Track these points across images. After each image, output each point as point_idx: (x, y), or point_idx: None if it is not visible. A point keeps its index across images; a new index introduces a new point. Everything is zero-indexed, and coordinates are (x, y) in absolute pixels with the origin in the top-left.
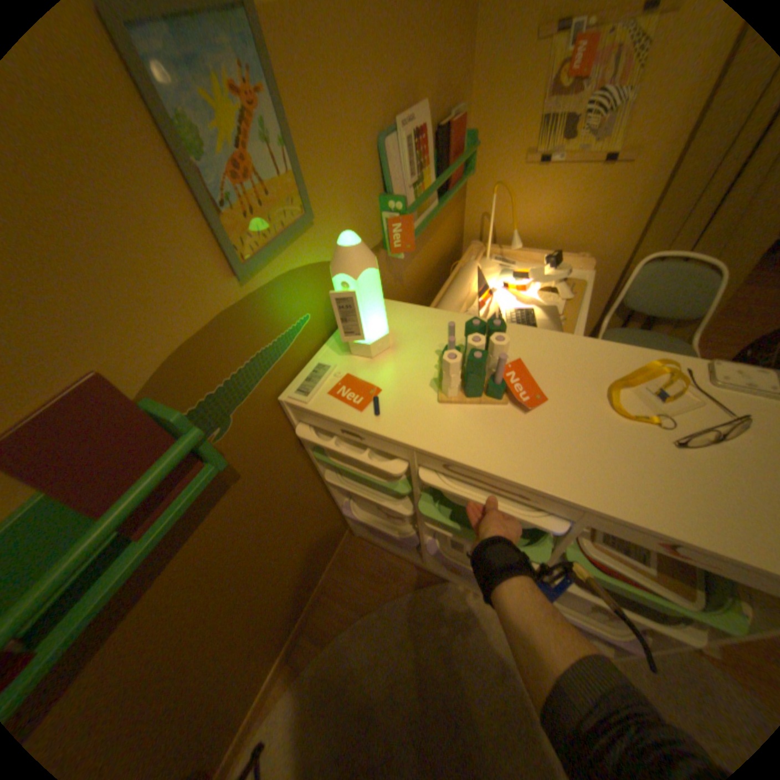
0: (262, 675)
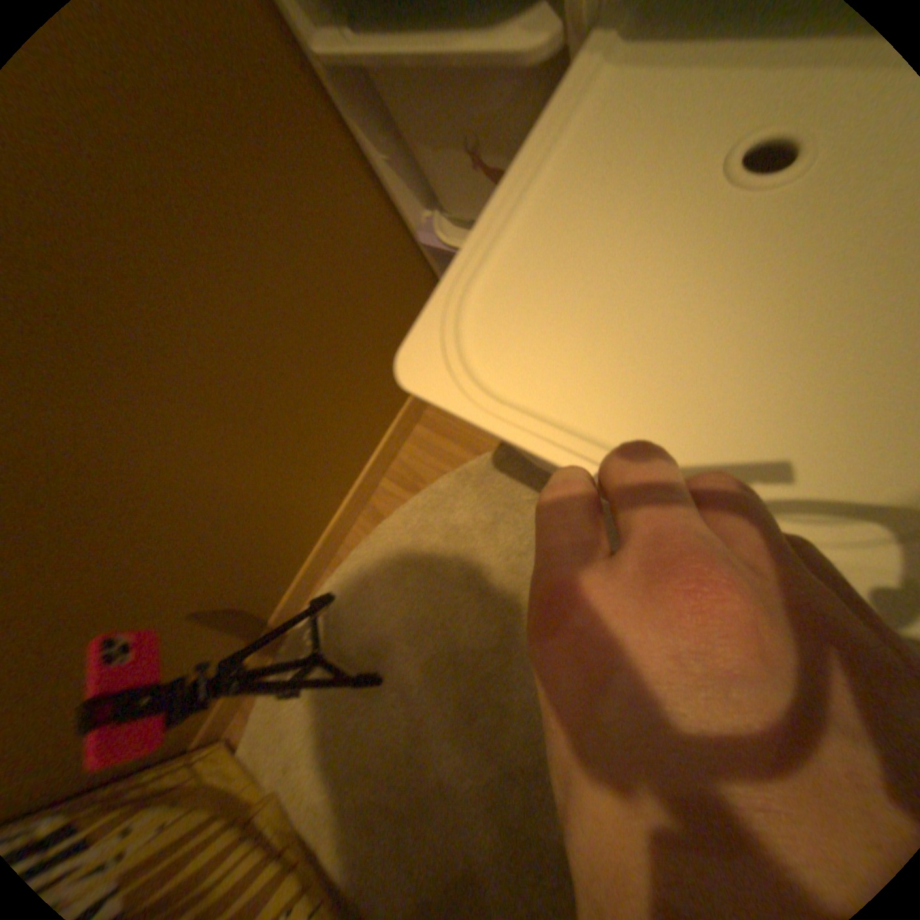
0: (318, 518)
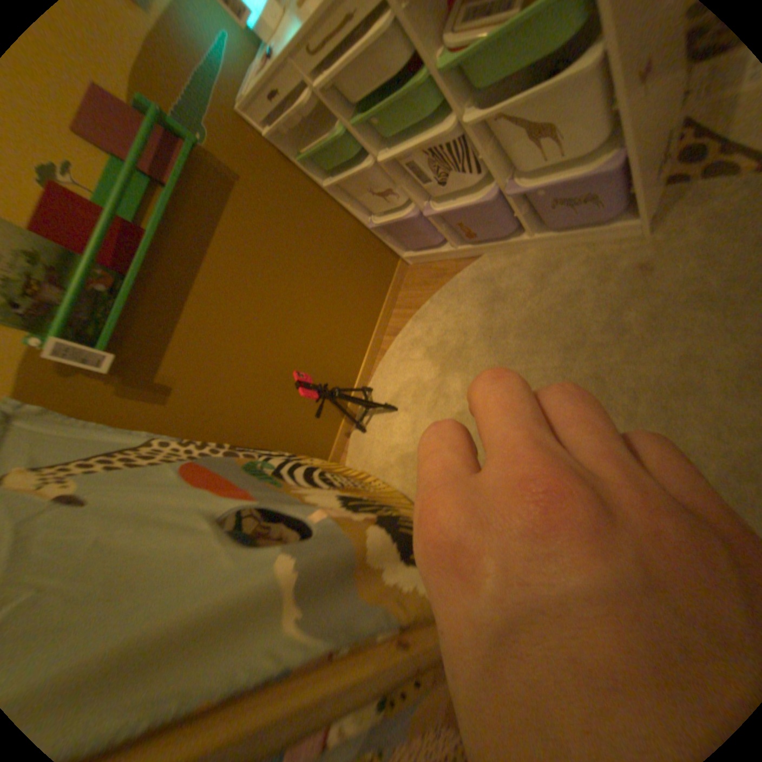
0: (358, 353)
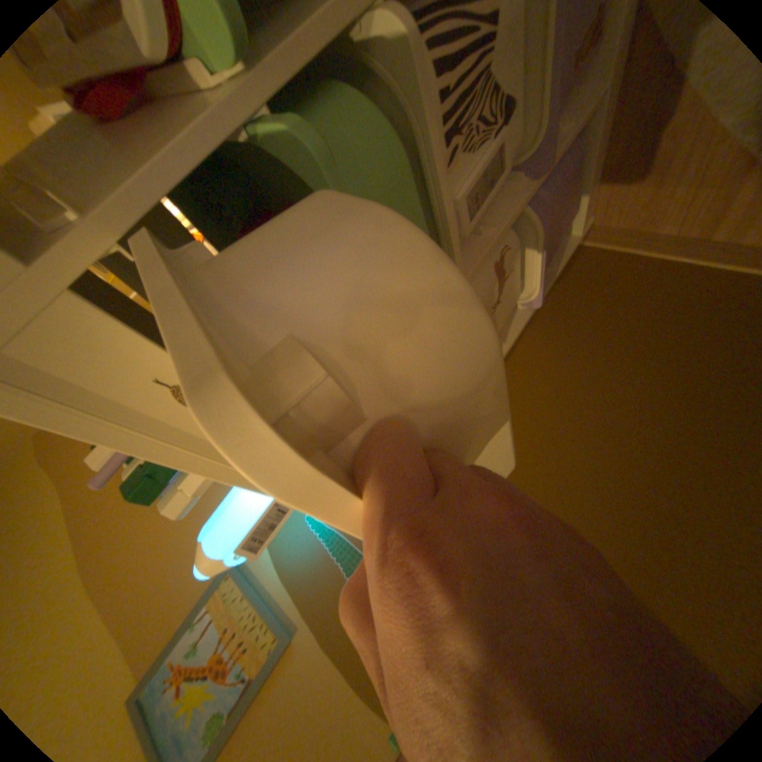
0: None
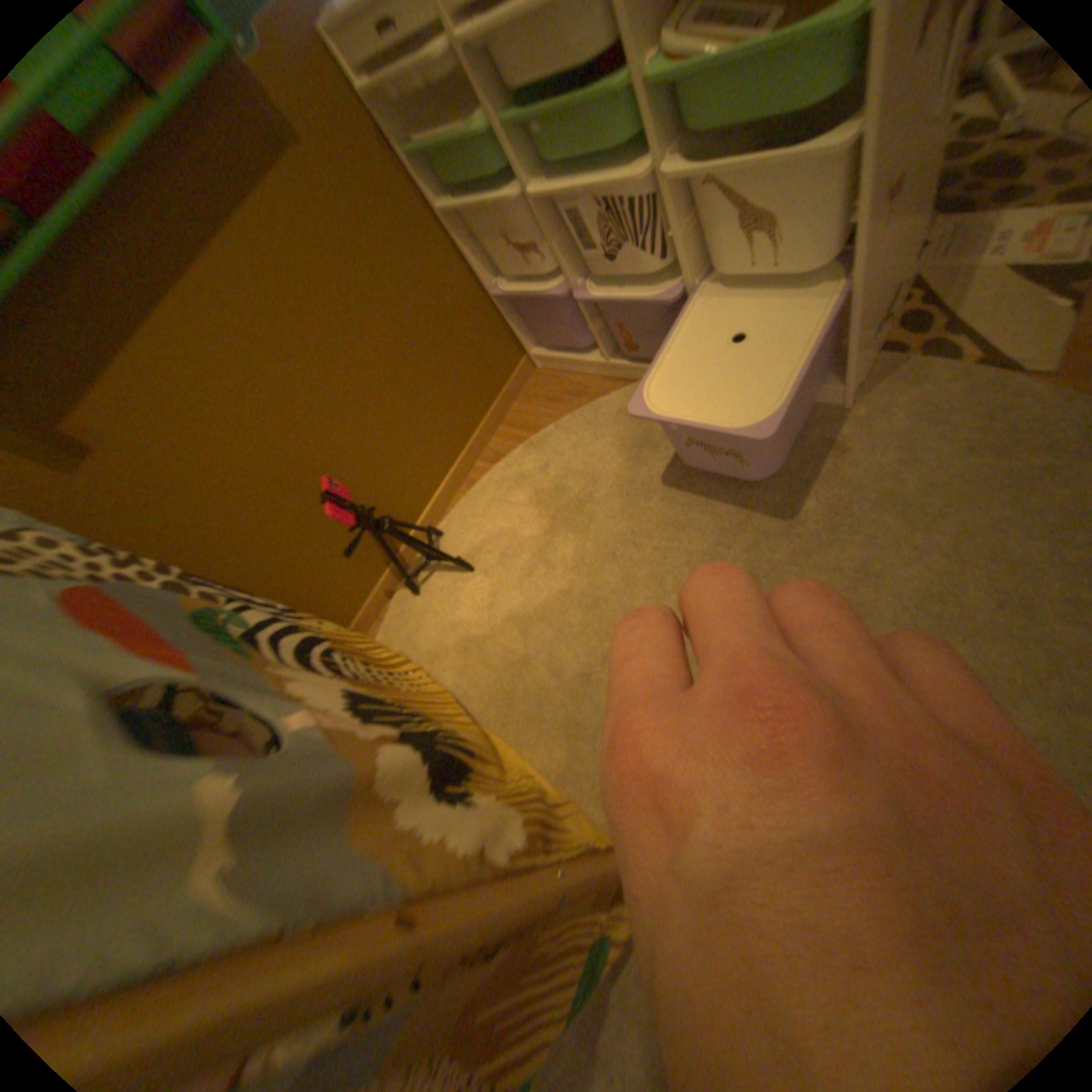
0: (433, 476)
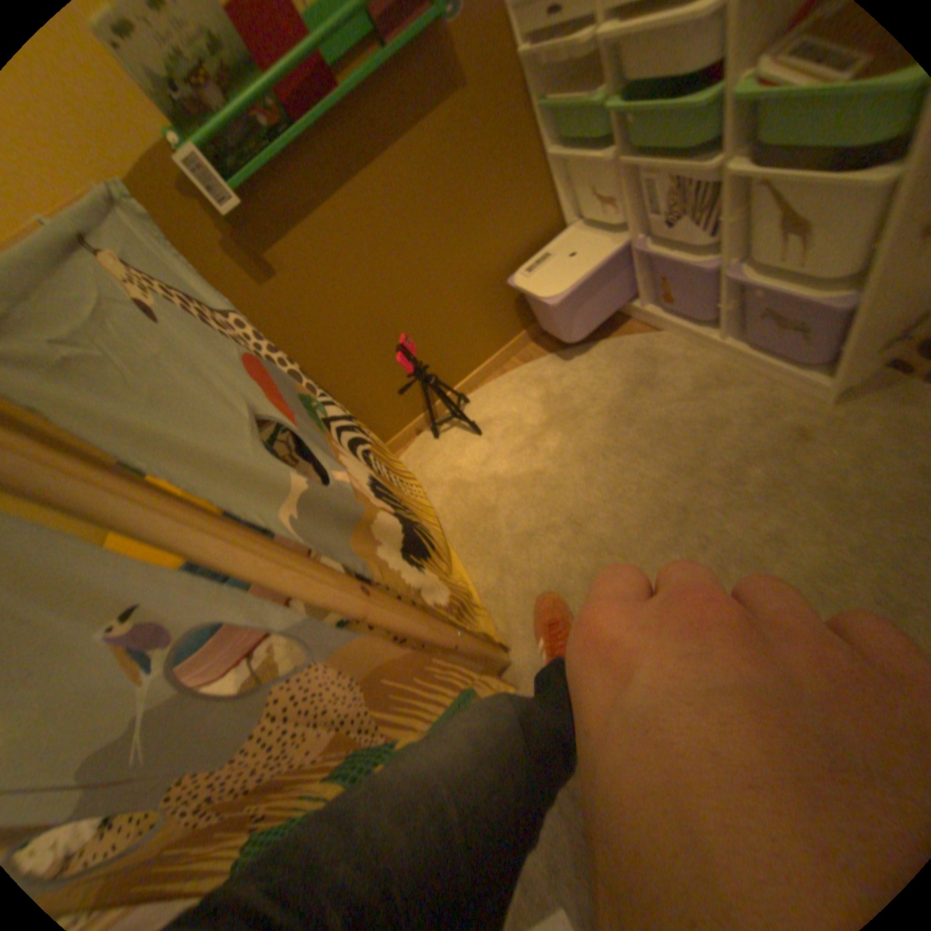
0: (476, 356)
